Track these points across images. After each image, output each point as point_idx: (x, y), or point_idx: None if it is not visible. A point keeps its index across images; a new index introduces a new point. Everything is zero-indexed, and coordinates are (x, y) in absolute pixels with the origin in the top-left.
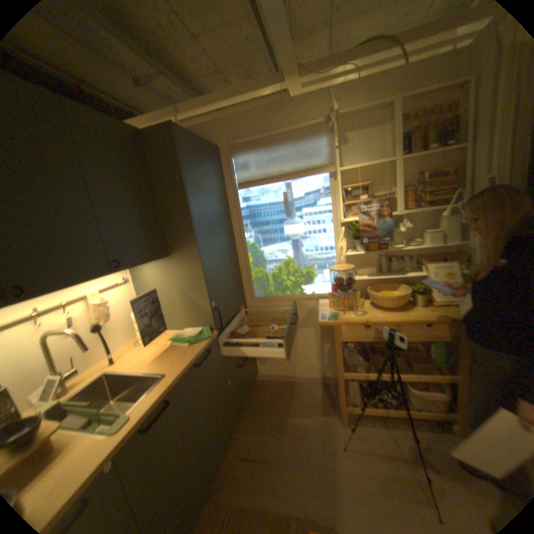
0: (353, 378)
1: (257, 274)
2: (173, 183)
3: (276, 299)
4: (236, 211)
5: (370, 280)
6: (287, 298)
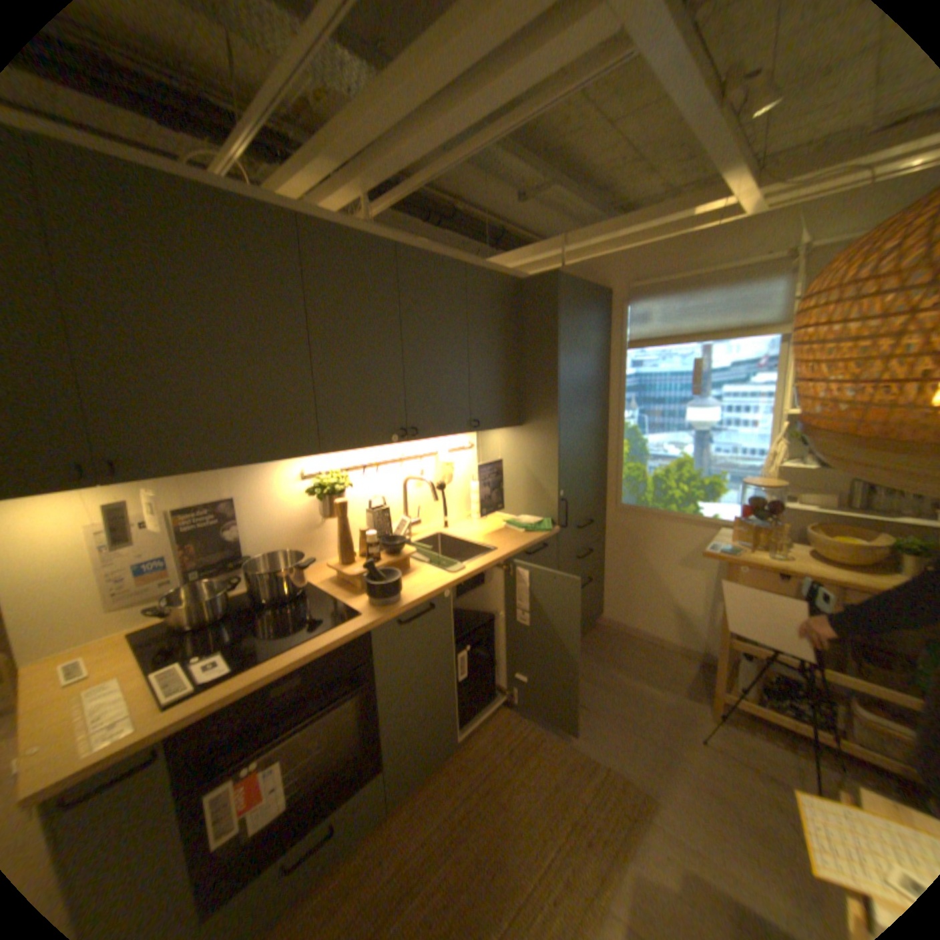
0: (747, 651)
1: (630, 472)
2: (545, 340)
3: (653, 513)
4: (618, 378)
5: (828, 518)
6: (670, 515)
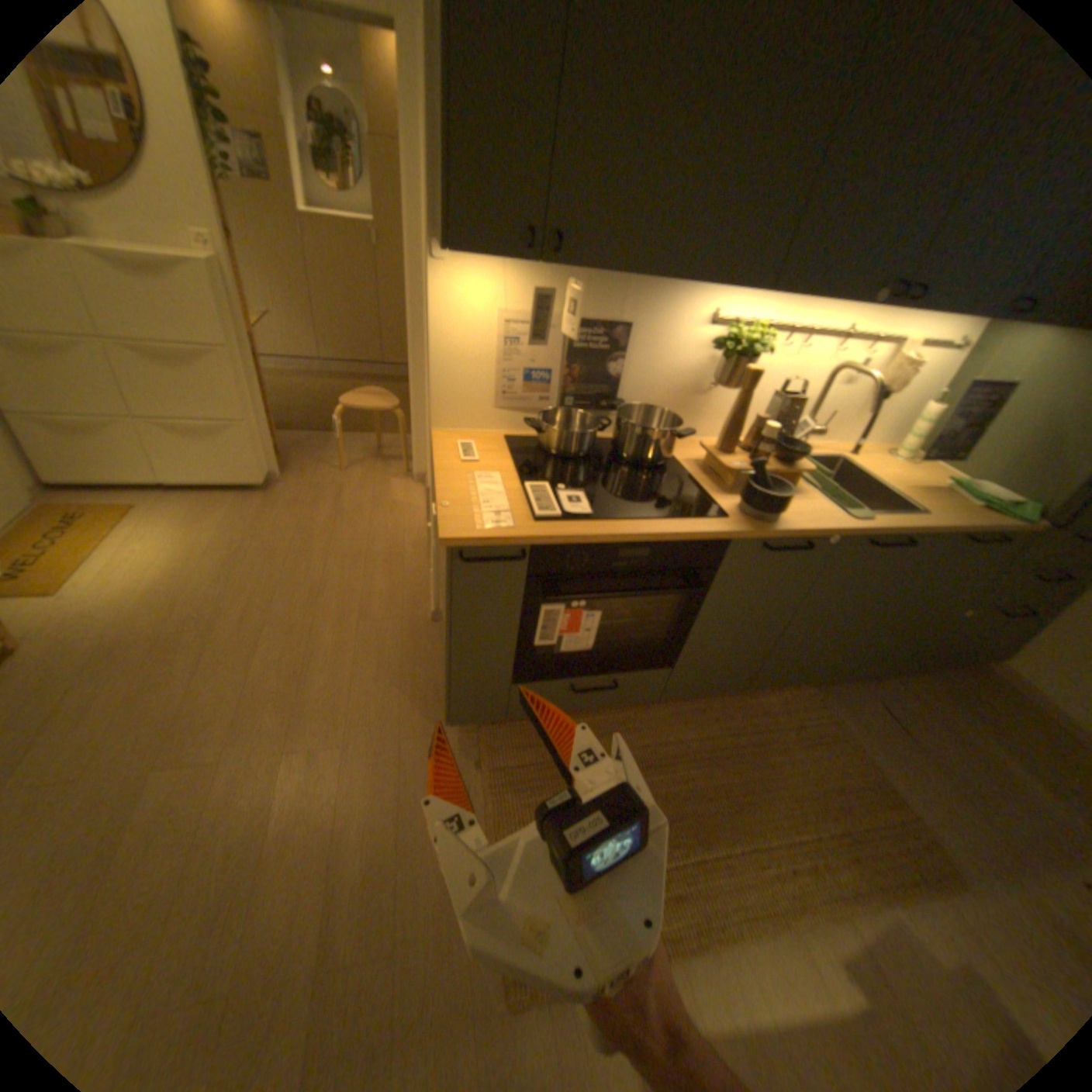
0: None
1: None
2: None
3: None
4: None
5: None
6: None
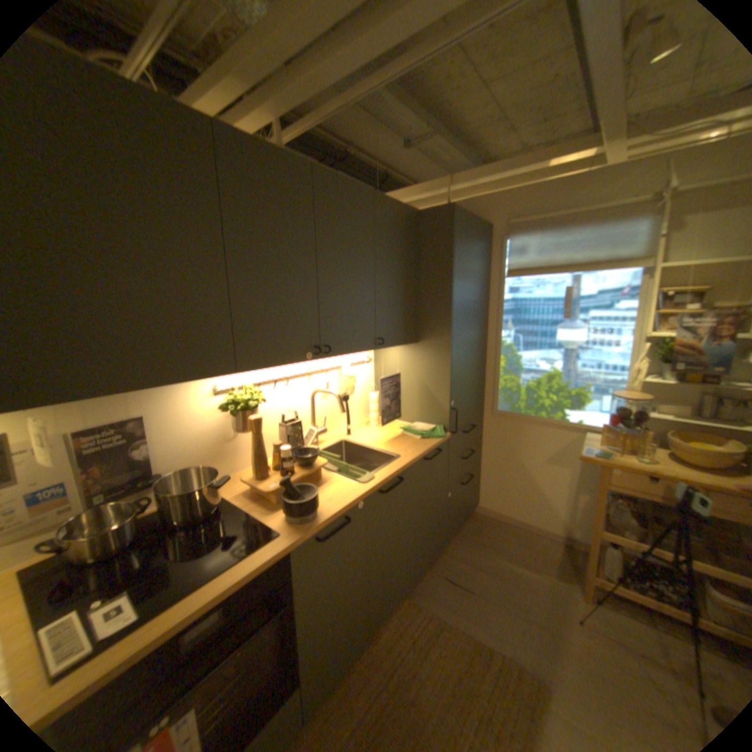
0: (616, 541)
1: (506, 383)
2: (440, 266)
3: (525, 418)
4: (496, 301)
5: (678, 425)
6: (540, 420)
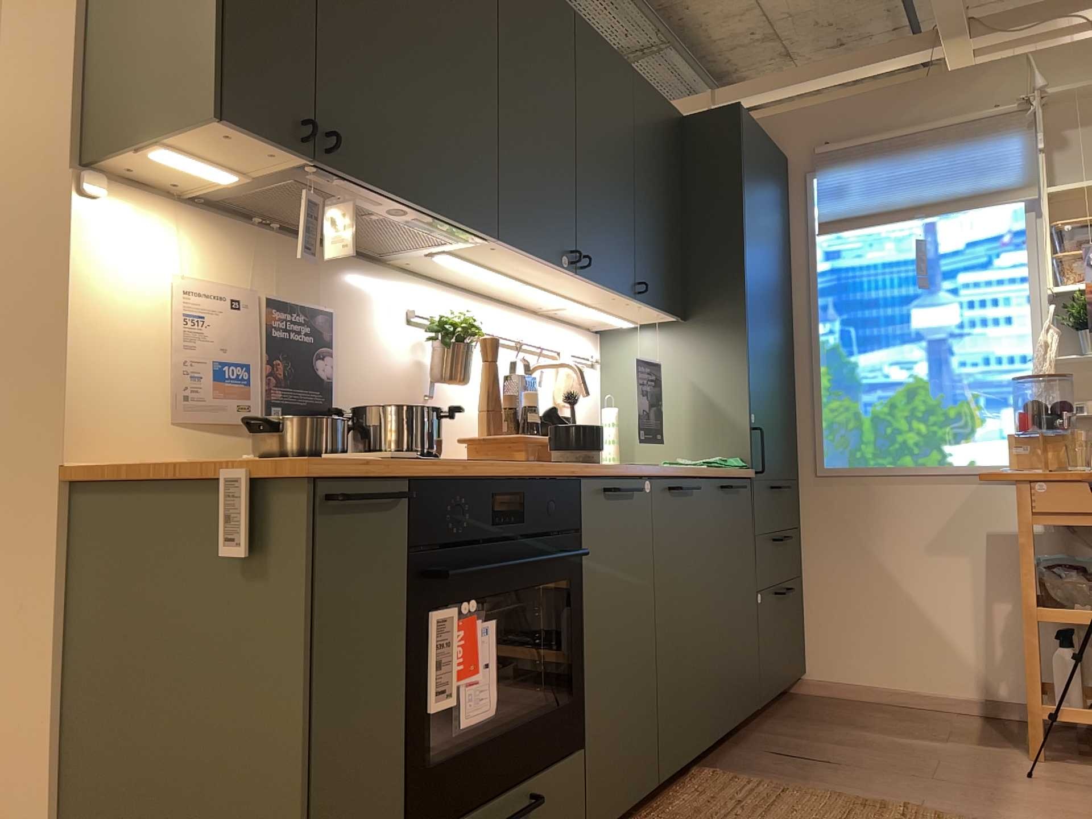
0: (1061, 615)
1: (835, 414)
2: (722, 194)
3: (876, 473)
4: (804, 277)
5: None
6: (903, 471)
